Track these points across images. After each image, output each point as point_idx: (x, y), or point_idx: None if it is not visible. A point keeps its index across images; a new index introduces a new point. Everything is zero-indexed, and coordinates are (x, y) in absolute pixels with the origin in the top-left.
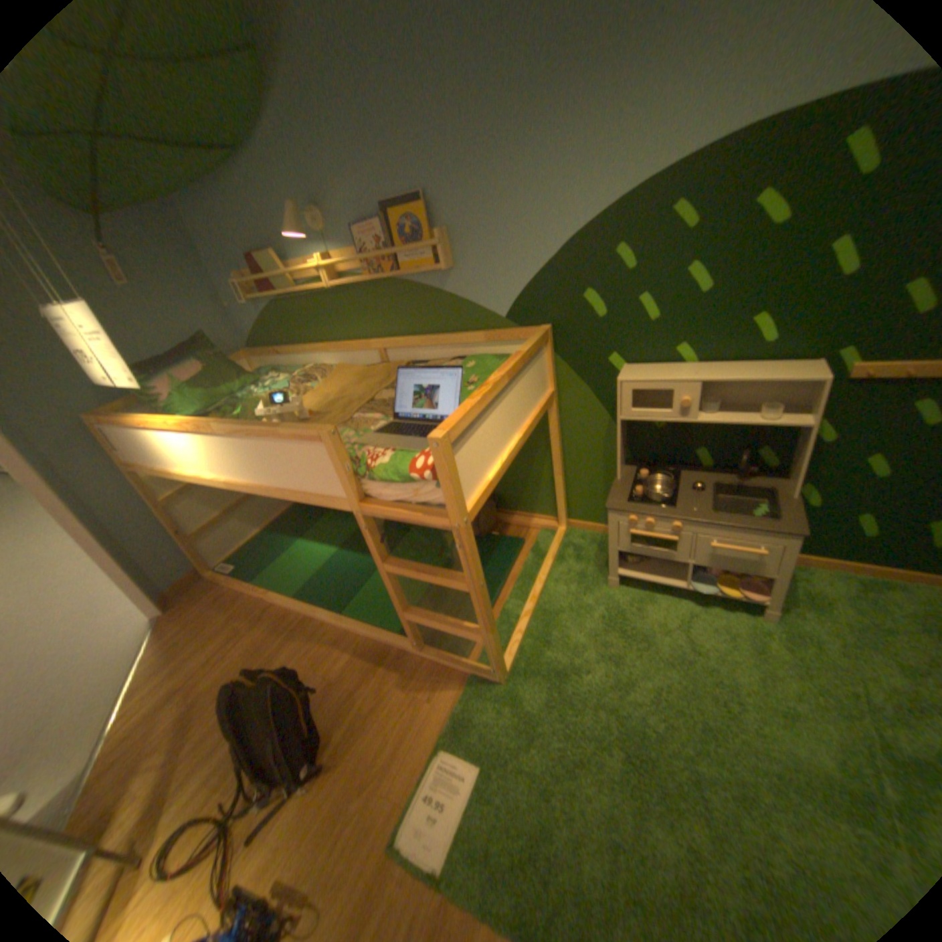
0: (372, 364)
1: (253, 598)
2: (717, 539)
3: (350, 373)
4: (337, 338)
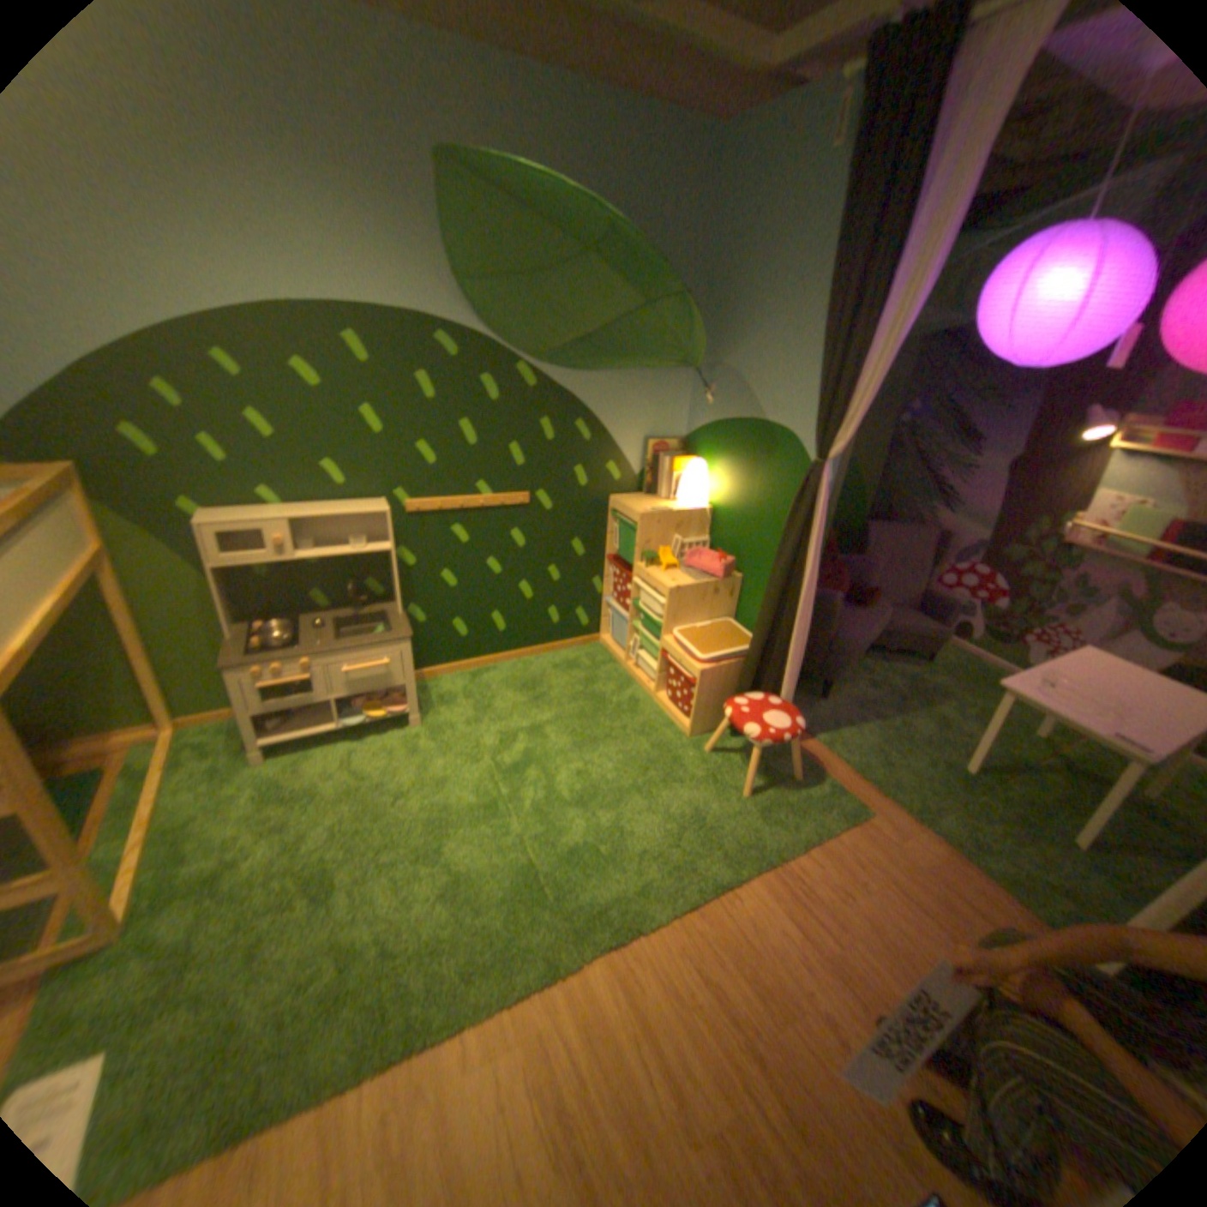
0: None
1: None
2: (346, 666)
3: None
4: None
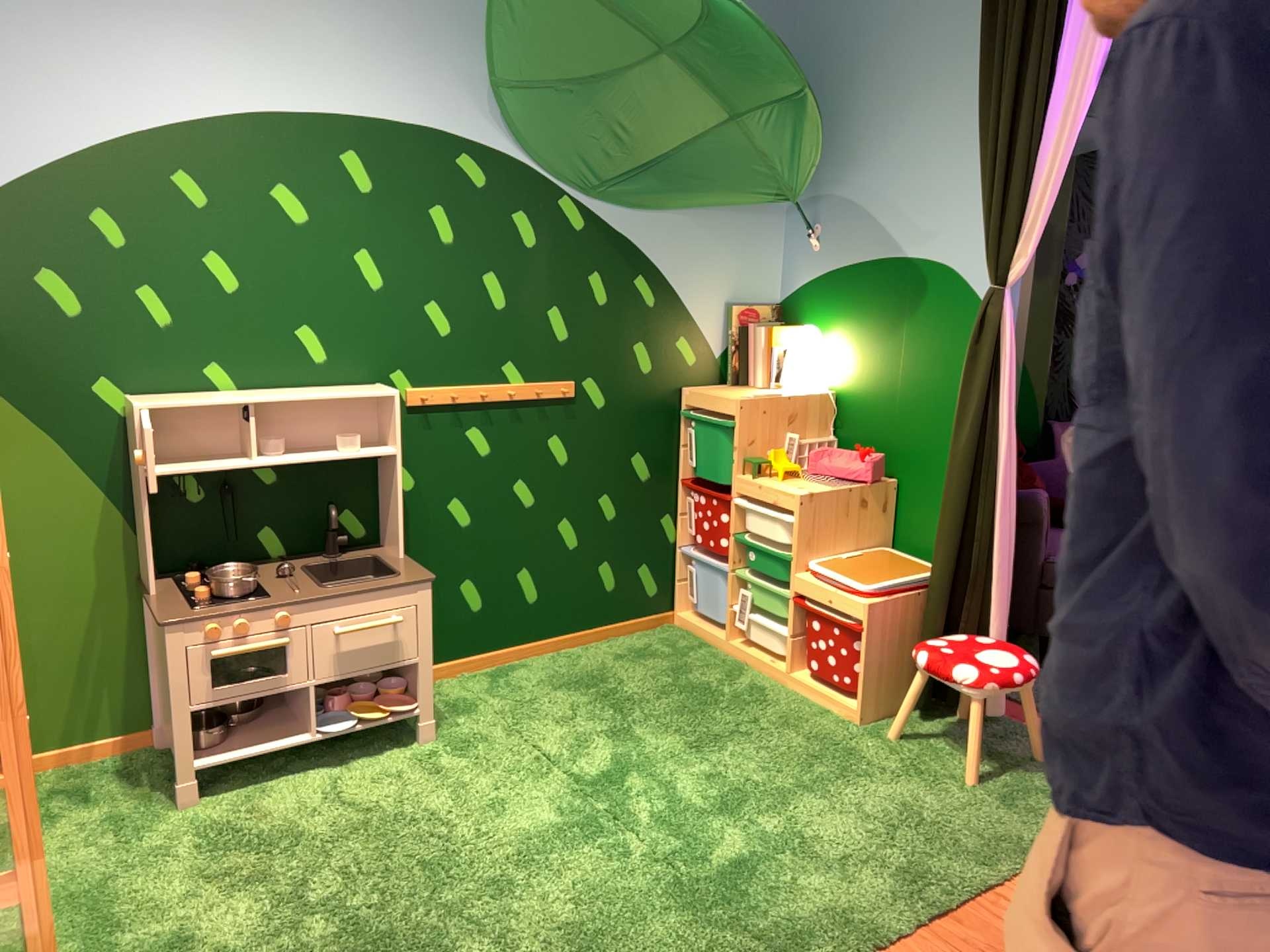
0: None
1: None
2: (339, 622)
3: None
4: None
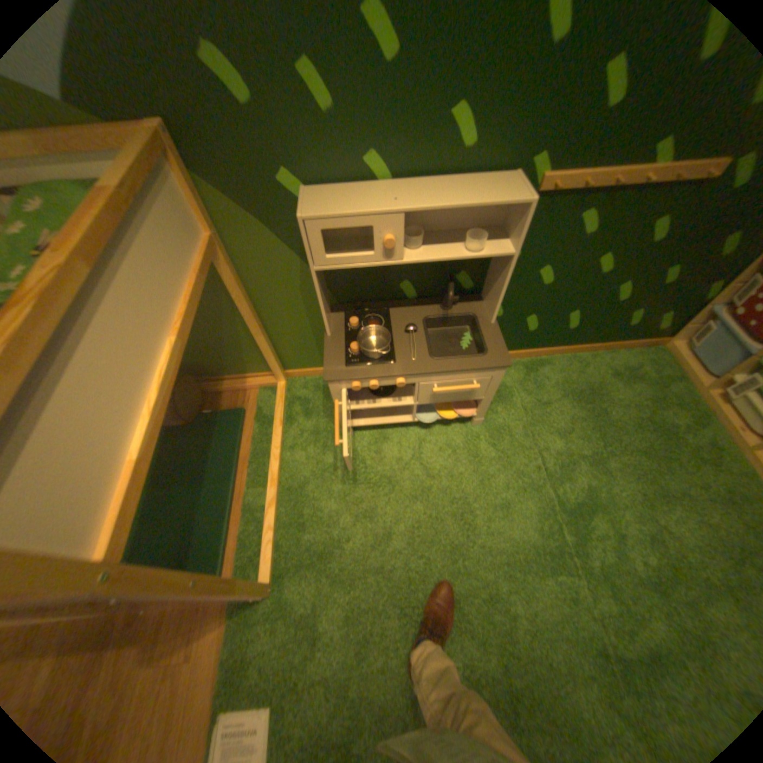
0: None
1: None
2: (437, 383)
3: None
4: None
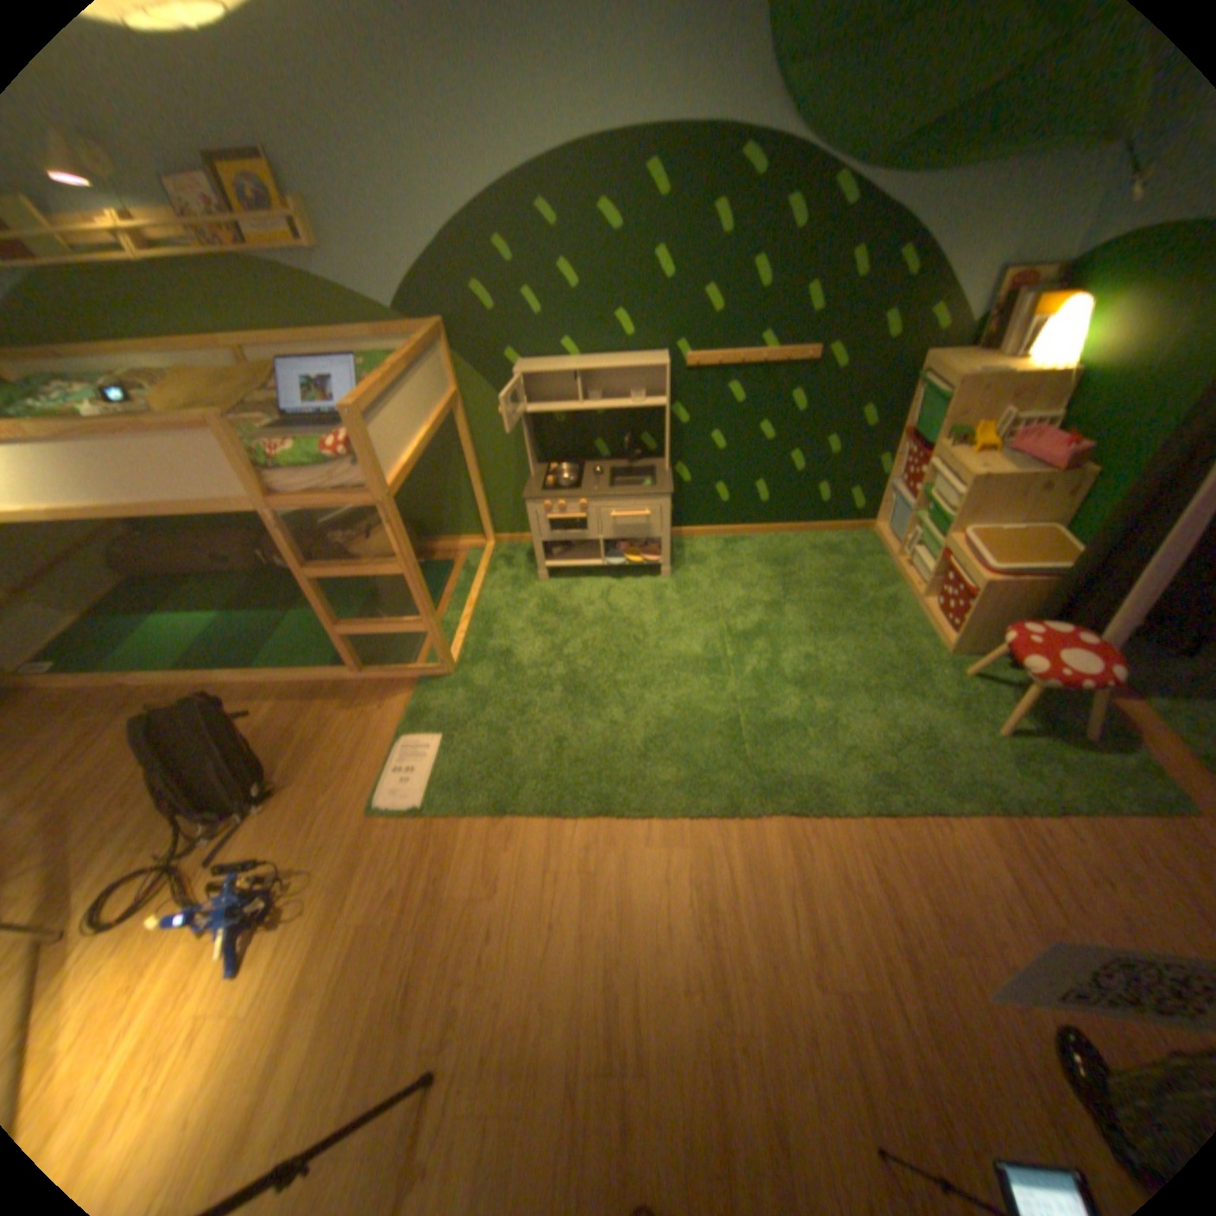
0: (222, 367)
1: (105, 688)
2: (614, 511)
3: (194, 377)
4: (159, 333)
